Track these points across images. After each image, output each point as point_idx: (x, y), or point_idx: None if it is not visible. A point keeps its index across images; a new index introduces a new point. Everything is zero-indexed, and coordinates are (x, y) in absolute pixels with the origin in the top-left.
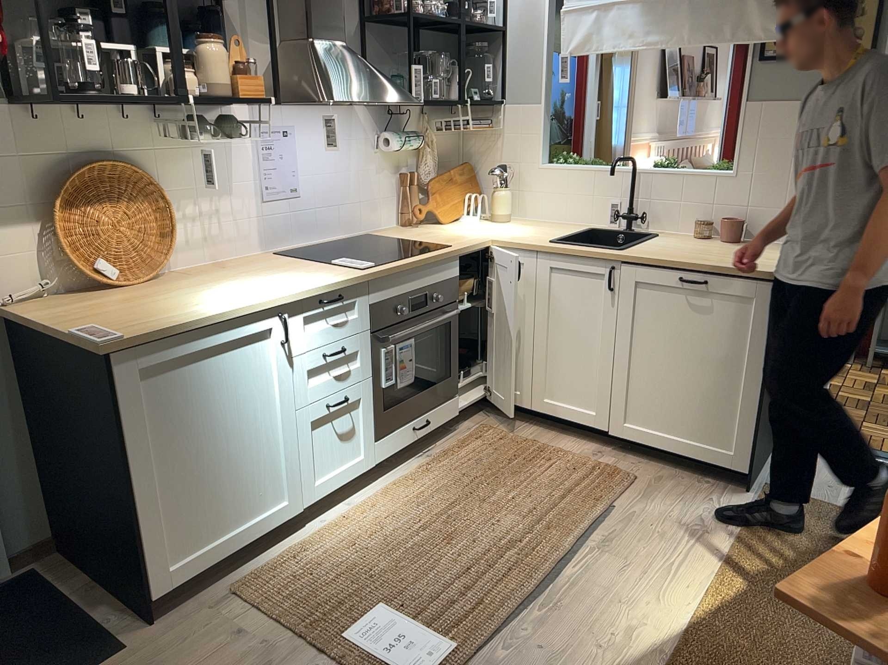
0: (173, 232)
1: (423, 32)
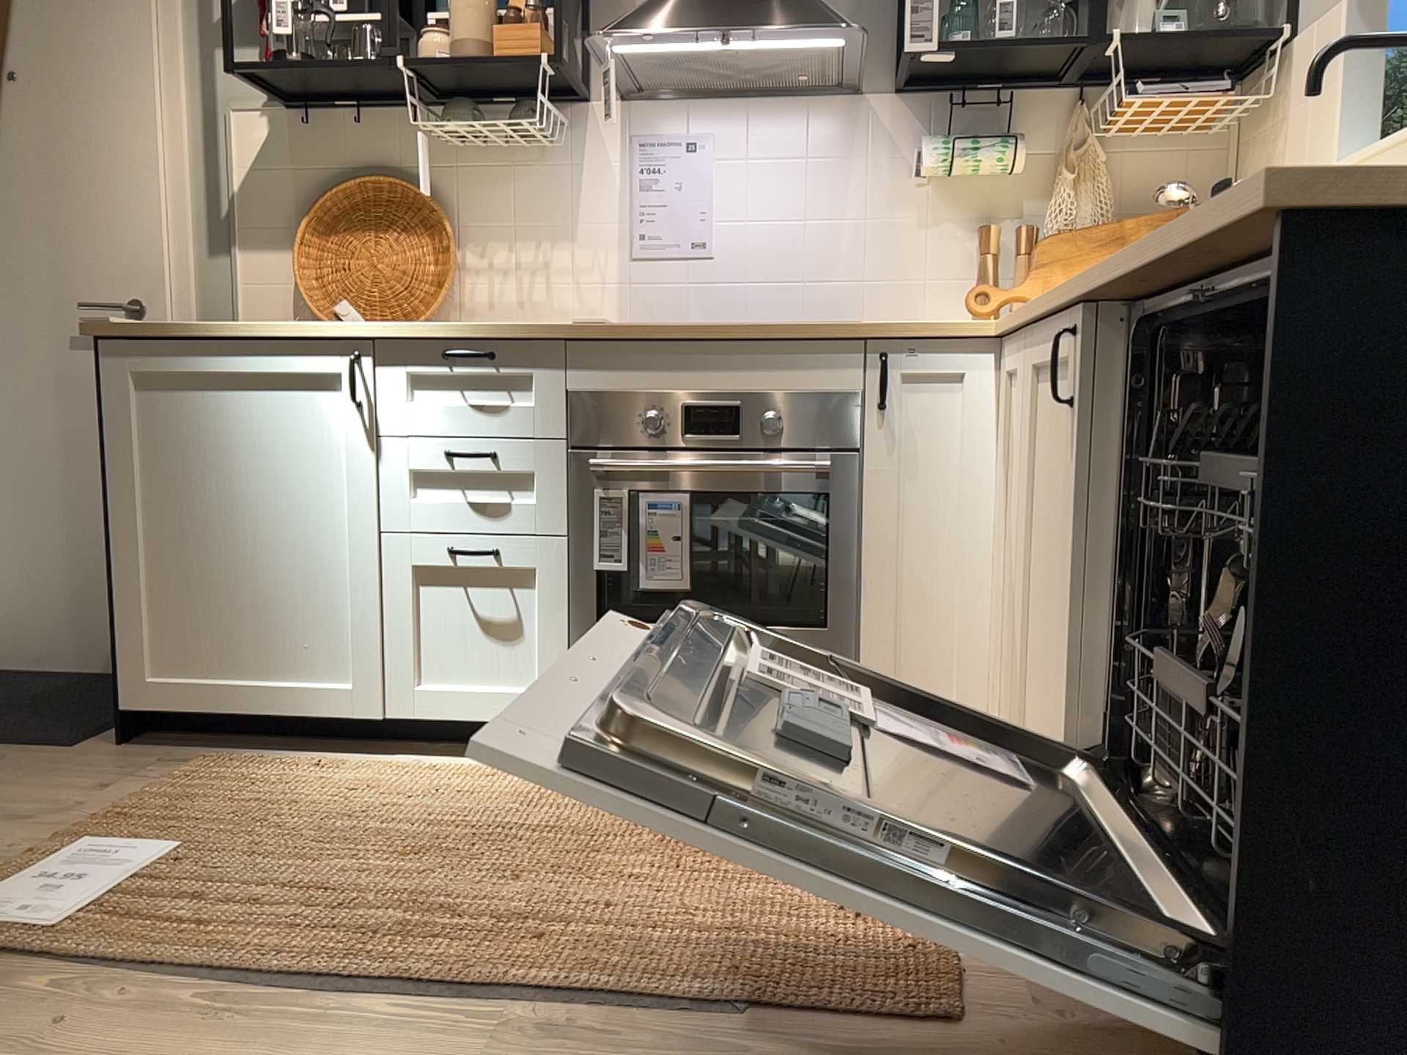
0: (446, 278)
1: None
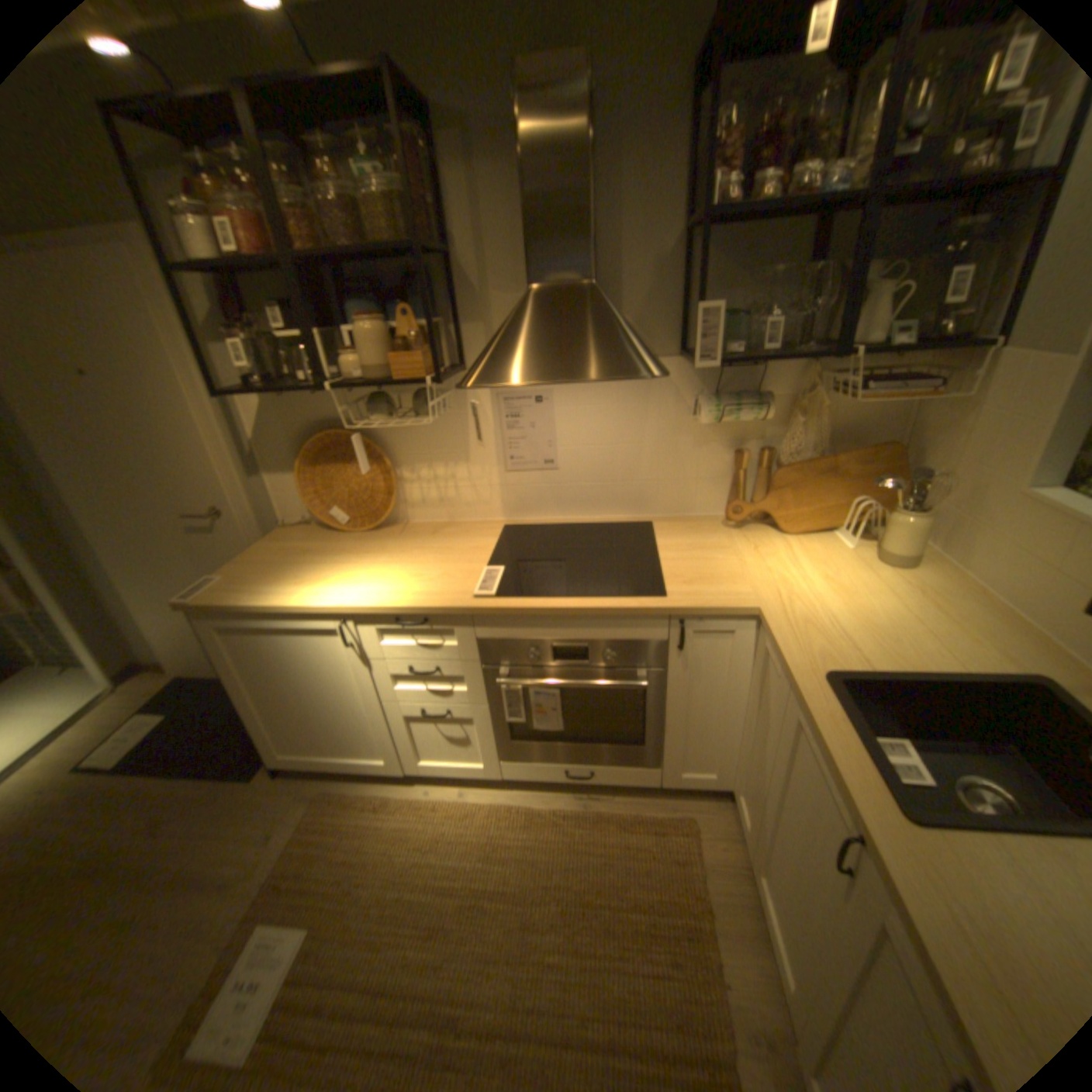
0: (392, 493)
1: (847, 215)
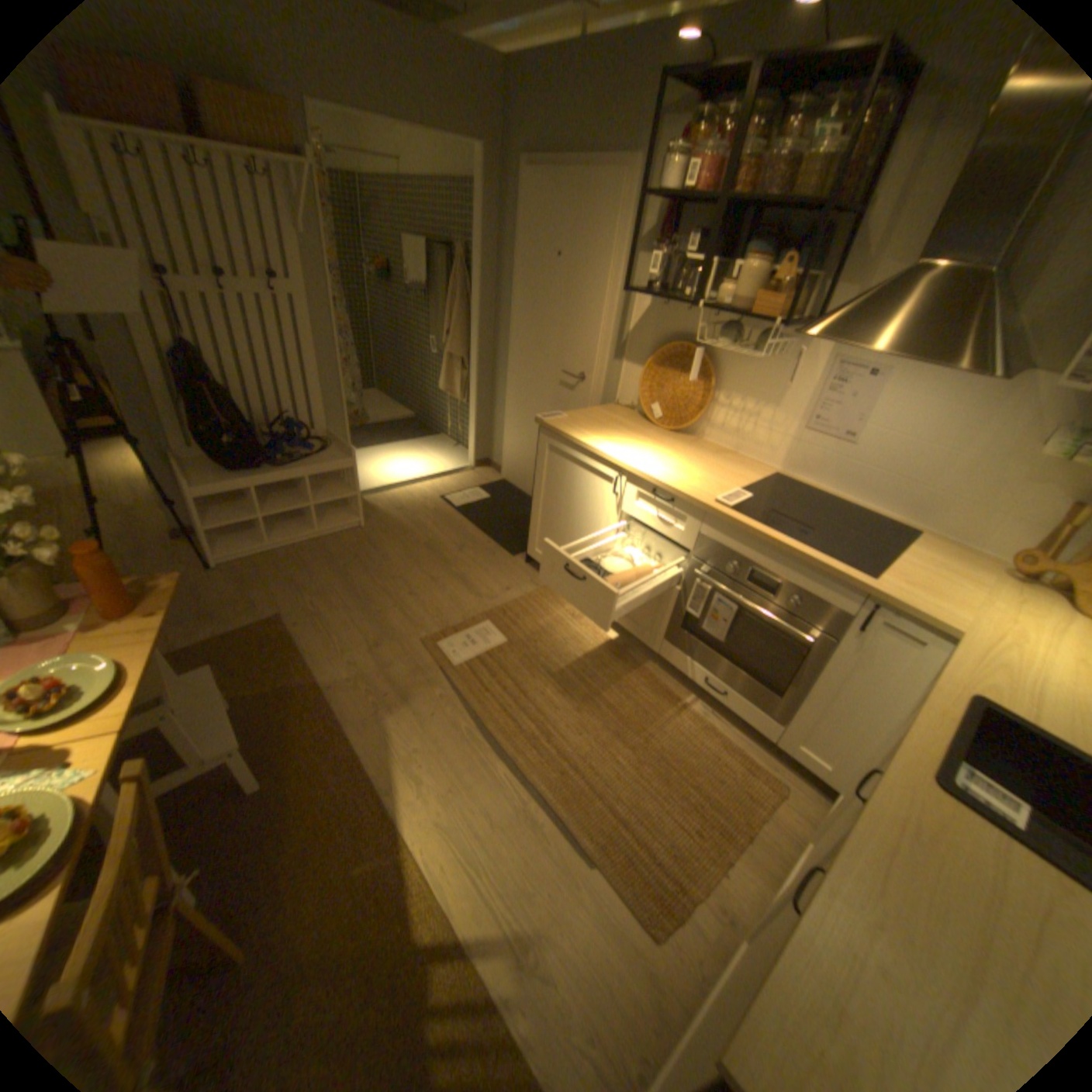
0: (703, 408)
1: None
